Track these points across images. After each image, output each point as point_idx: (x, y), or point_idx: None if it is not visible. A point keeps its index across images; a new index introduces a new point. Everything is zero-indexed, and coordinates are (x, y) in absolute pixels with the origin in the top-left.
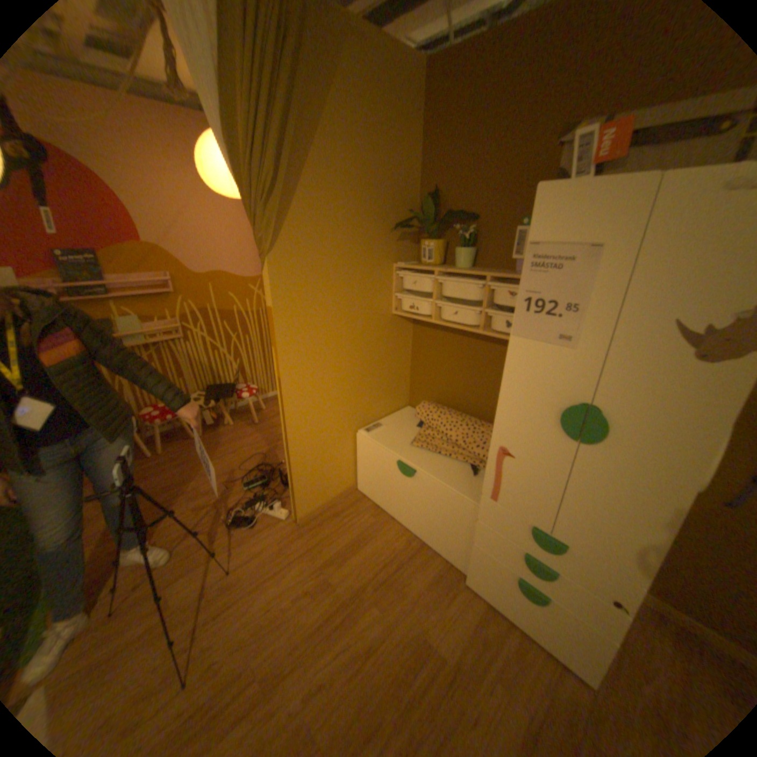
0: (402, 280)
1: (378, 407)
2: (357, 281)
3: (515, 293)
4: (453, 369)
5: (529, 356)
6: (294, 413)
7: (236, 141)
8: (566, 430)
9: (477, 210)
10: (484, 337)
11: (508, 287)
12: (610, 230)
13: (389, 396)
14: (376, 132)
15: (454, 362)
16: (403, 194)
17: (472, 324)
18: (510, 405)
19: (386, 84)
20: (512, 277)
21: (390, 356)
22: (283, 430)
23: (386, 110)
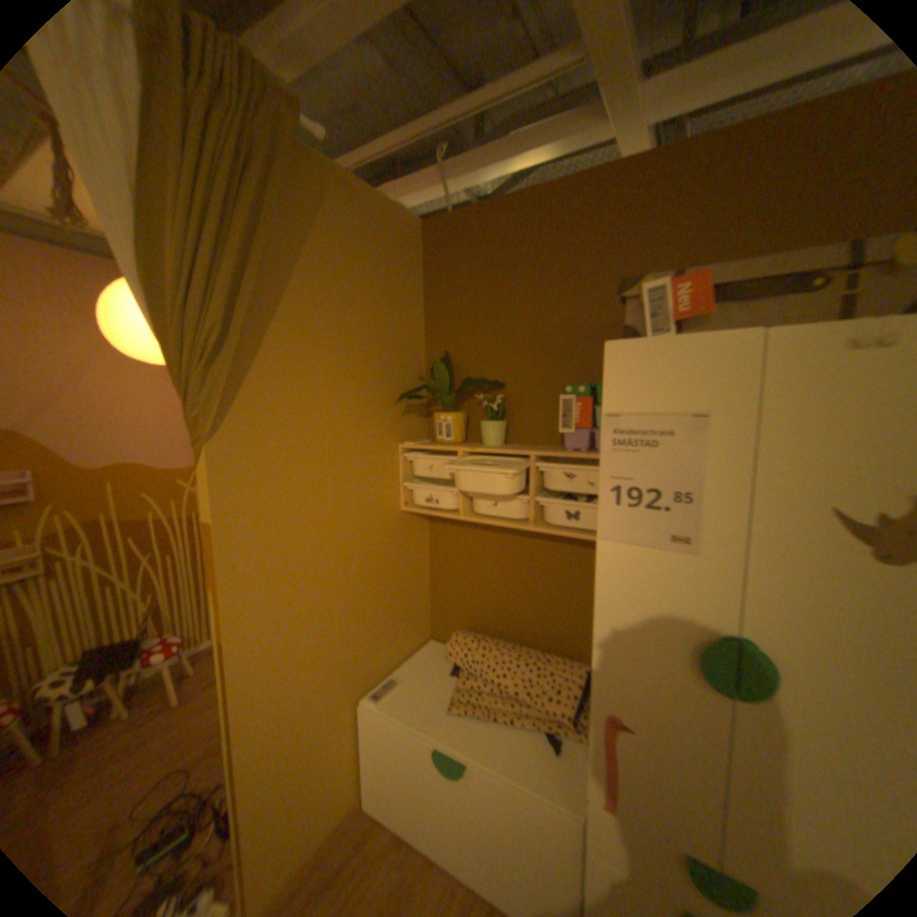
0: (411, 464)
1: (389, 652)
2: (350, 470)
3: (571, 475)
4: (493, 579)
5: (629, 568)
6: (247, 701)
7: (163, 282)
8: (708, 680)
9: (500, 377)
10: (530, 532)
11: (561, 468)
12: (713, 396)
13: (403, 630)
14: (369, 289)
15: (493, 569)
16: (405, 359)
17: (517, 518)
18: (612, 644)
19: (379, 240)
20: (563, 455)
21: (401, 569)
22: (224, 736)
23: (380, 267)
